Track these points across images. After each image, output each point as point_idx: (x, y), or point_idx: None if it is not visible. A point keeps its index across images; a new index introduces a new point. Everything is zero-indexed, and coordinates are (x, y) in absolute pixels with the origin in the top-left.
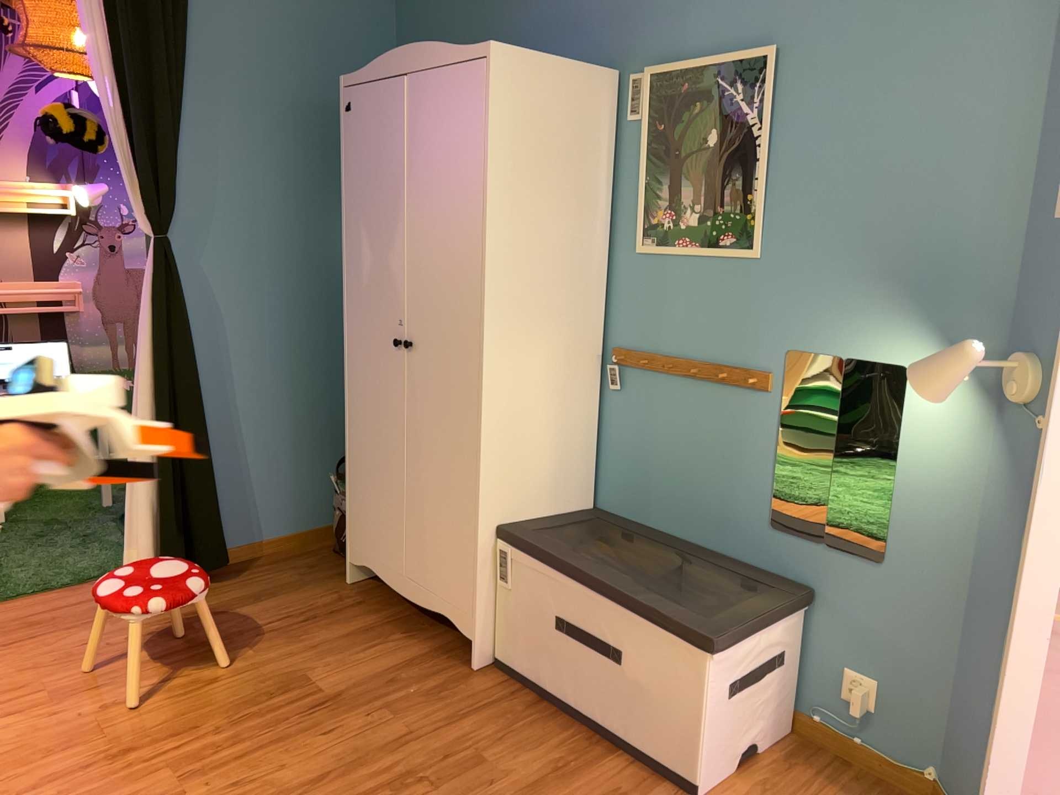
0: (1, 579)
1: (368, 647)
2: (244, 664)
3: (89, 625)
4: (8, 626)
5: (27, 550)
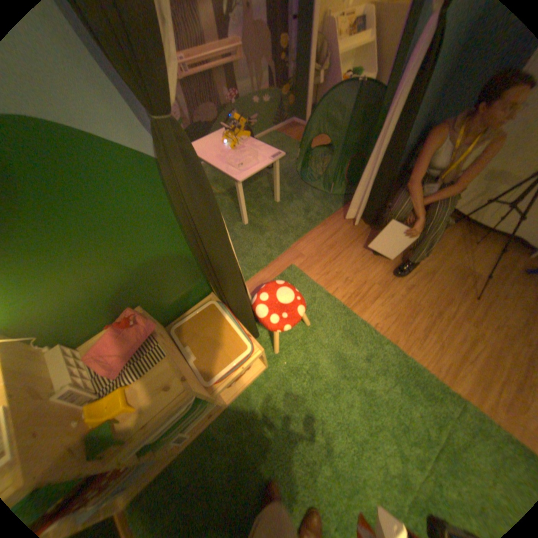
0: (294, 222)
1: (474, 248)
2: (434, 262)
3: (354, 245)
4: (324, 249)
5: (285, 204)
